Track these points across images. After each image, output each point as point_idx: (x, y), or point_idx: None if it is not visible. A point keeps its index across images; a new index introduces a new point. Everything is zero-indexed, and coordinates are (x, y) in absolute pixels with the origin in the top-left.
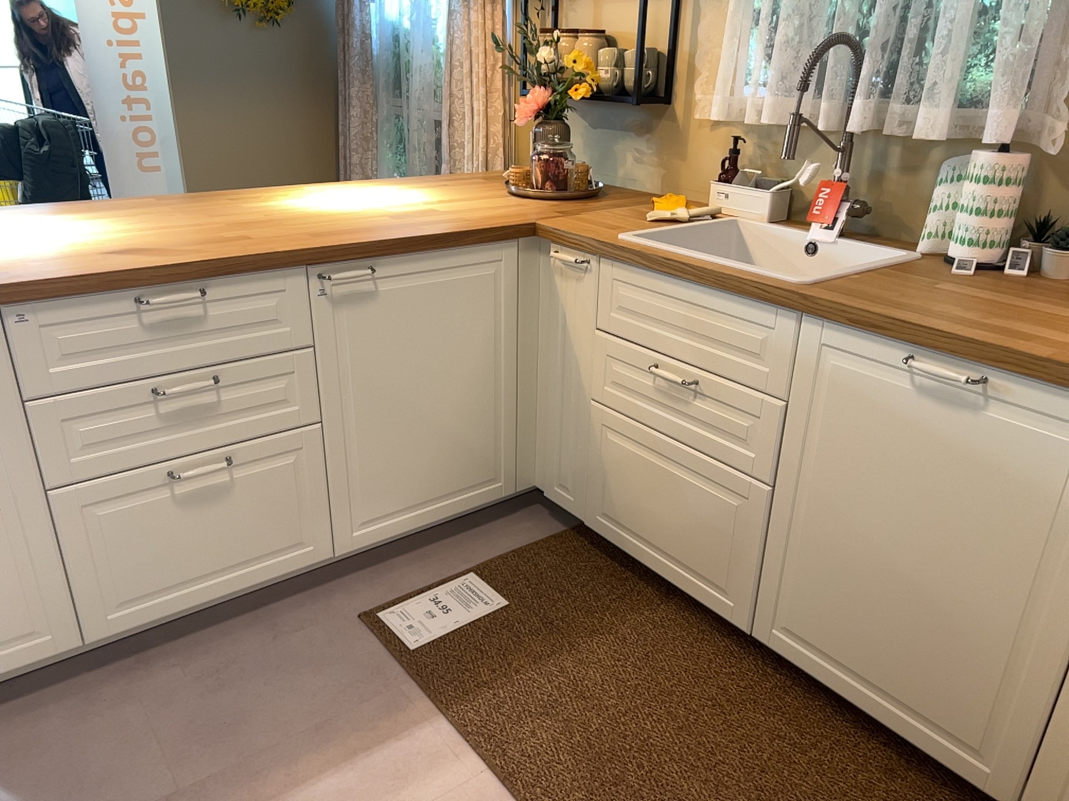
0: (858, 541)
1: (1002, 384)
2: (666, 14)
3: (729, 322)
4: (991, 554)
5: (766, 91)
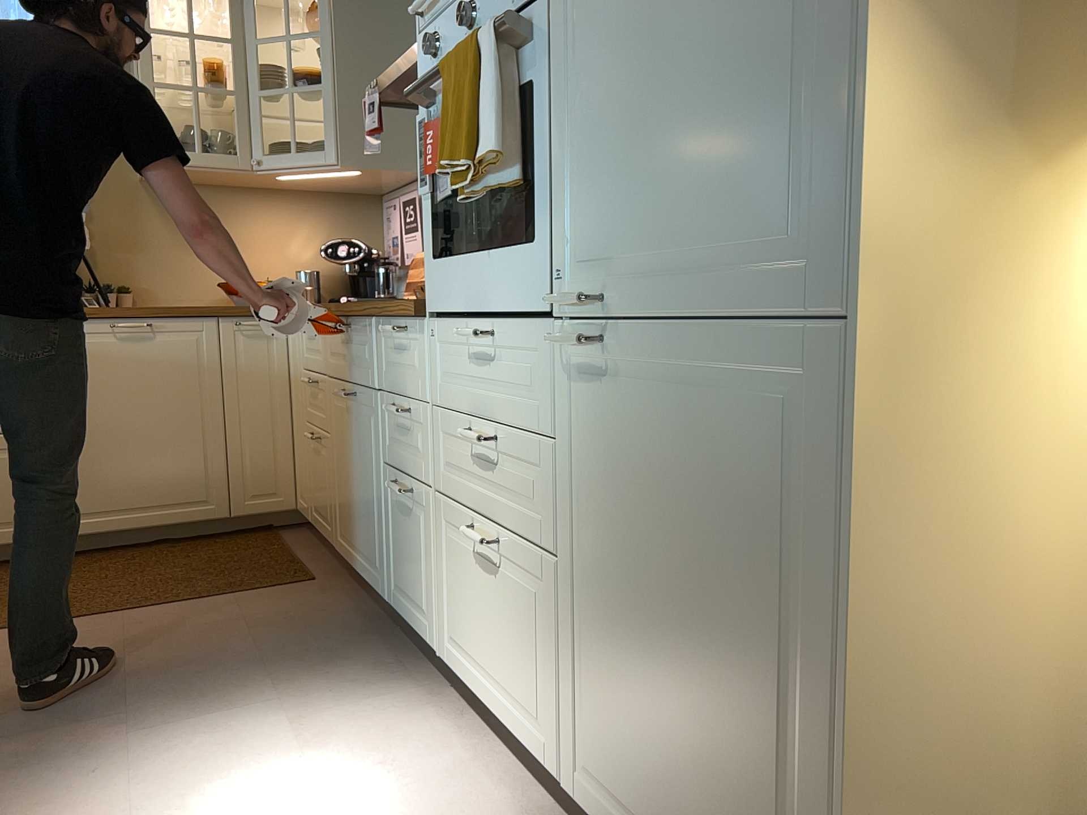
0: (111, 432)
1: (157, 323)
2: None
3: None
4: (178, 401)
5: None
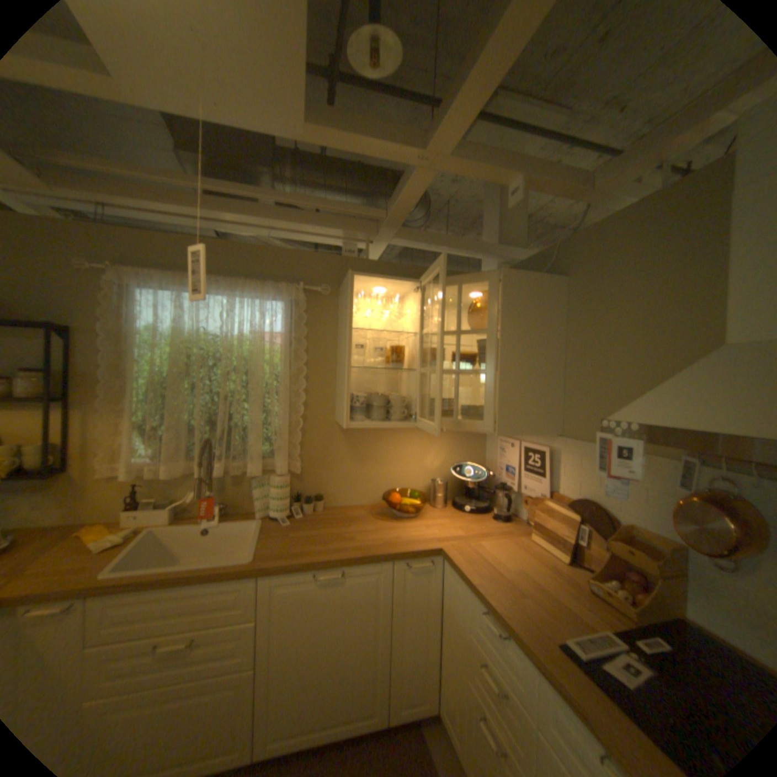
0: (305, 666)
1: (349, 570)
2: (56, 420)
3: (210, 598)
4: (359, 634)
5: (155, 460)
